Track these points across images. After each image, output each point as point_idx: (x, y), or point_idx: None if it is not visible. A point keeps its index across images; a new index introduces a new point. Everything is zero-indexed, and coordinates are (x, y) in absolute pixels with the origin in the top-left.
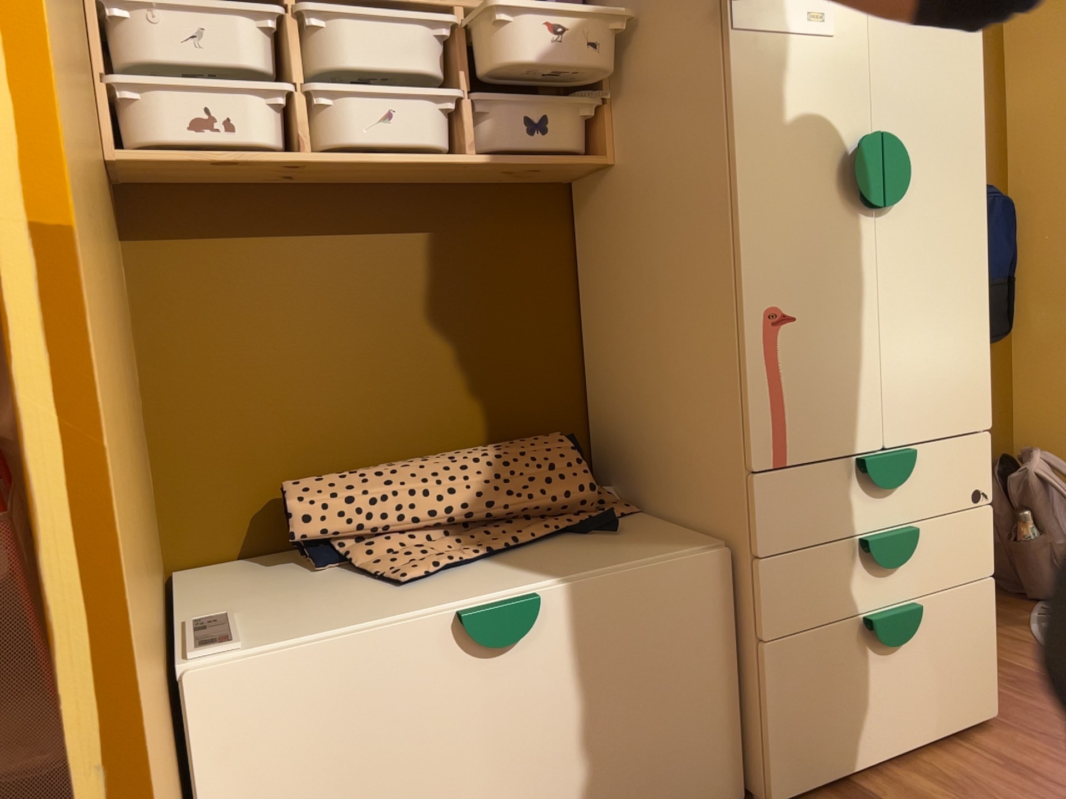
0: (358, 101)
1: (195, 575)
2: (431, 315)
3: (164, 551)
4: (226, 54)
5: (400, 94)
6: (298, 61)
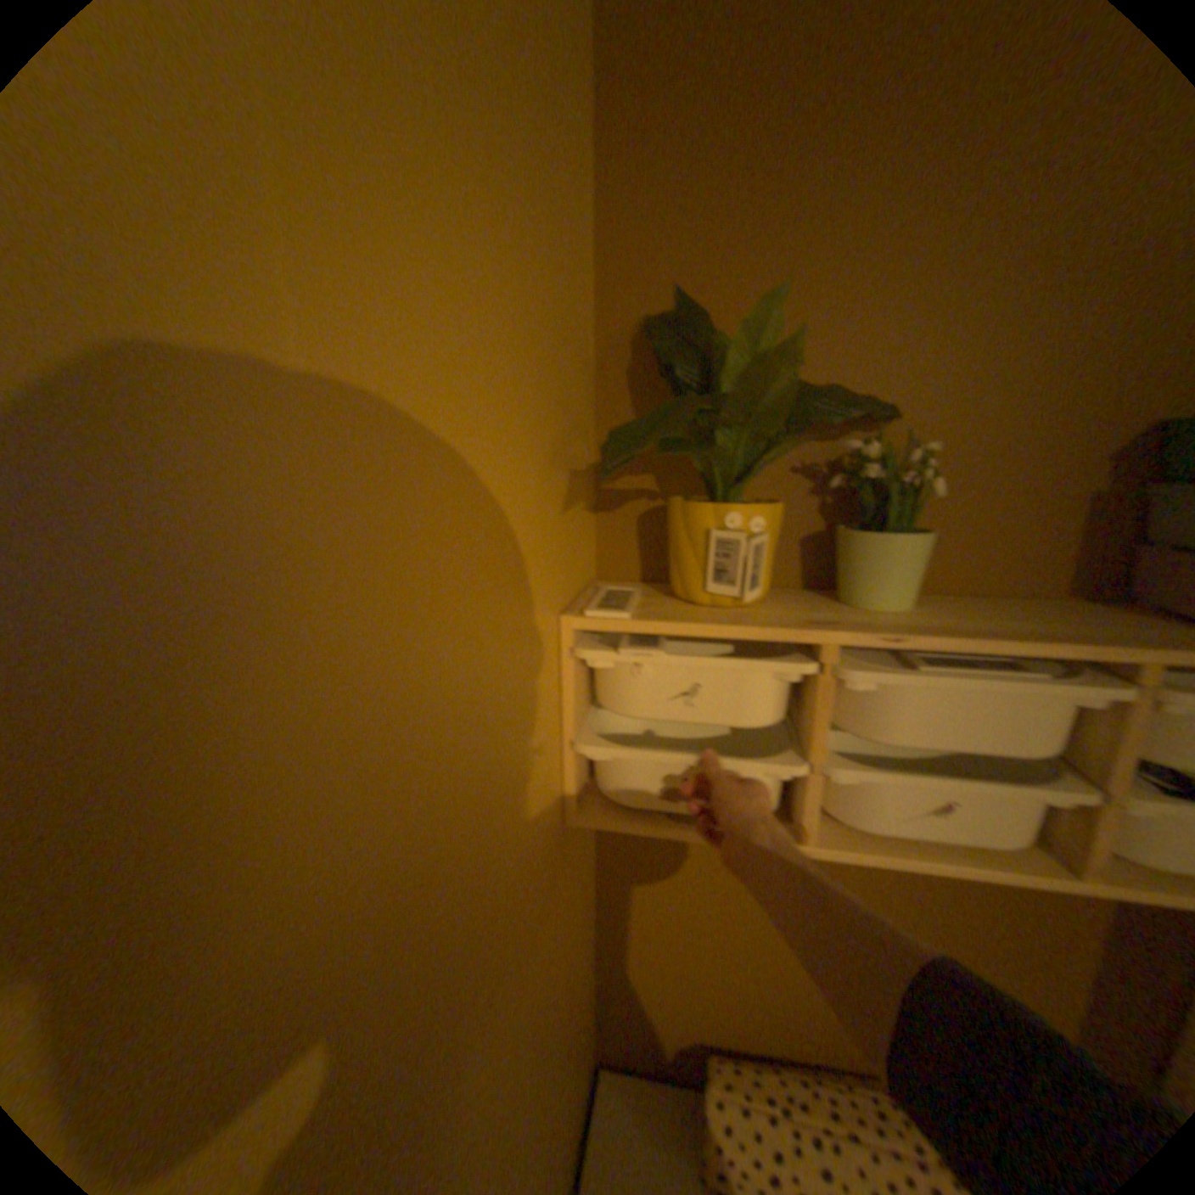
0: (905, 790)
1: (612, 1099)
2: (930, 931)
3: (593, 1053)
4: (720, 717)
5: (982, 793)
6: (821, 730)
